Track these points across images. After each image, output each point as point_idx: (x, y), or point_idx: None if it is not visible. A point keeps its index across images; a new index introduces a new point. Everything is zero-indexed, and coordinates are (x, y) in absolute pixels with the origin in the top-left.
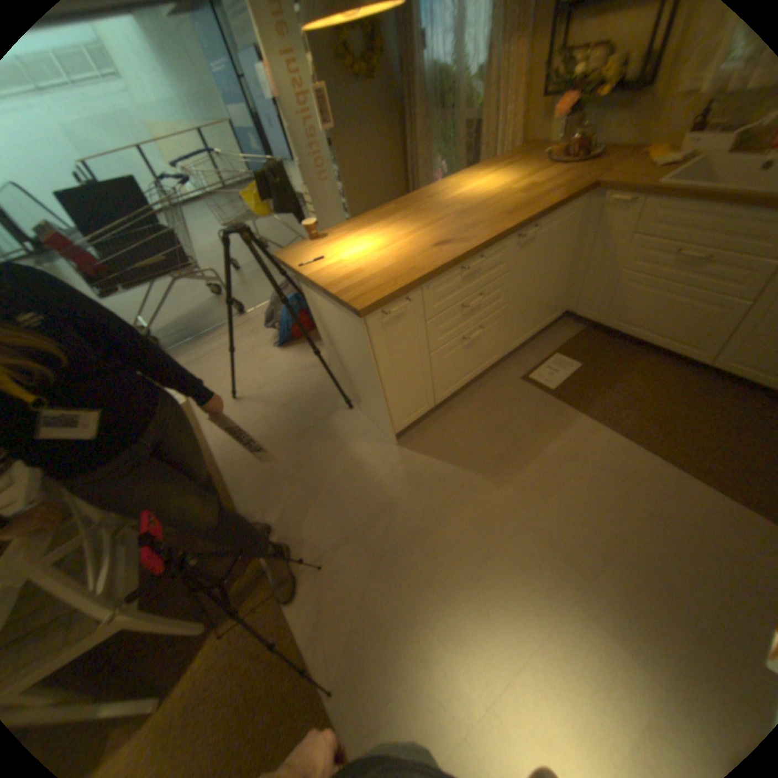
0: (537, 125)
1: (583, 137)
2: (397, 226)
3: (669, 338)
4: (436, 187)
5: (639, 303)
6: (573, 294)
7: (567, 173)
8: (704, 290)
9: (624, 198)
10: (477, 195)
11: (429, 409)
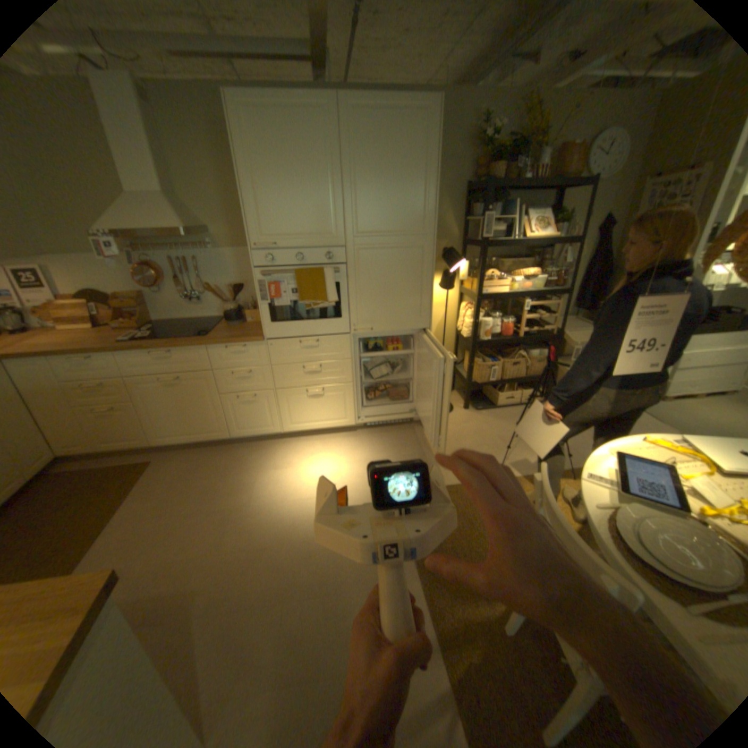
0: None
1: None
2: None
3: None
4: None
5: None
6: None
7: None
8: None
9: None
10: None
11: None
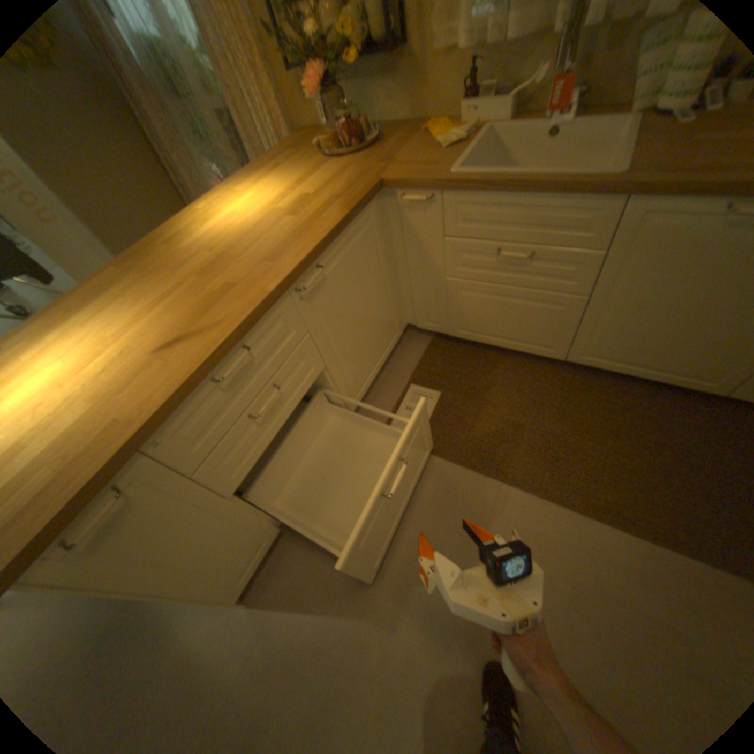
0: (298, 109)
1: (347, 122)
2: (108, 314)
3: (516, 340)
4: (178, 220)
5: (475, 310)
6: (406, 308)
7: (342, 174)
8: (536, 289)
9: (417, 198)
10: (231, 228)
11: (273, 539)
